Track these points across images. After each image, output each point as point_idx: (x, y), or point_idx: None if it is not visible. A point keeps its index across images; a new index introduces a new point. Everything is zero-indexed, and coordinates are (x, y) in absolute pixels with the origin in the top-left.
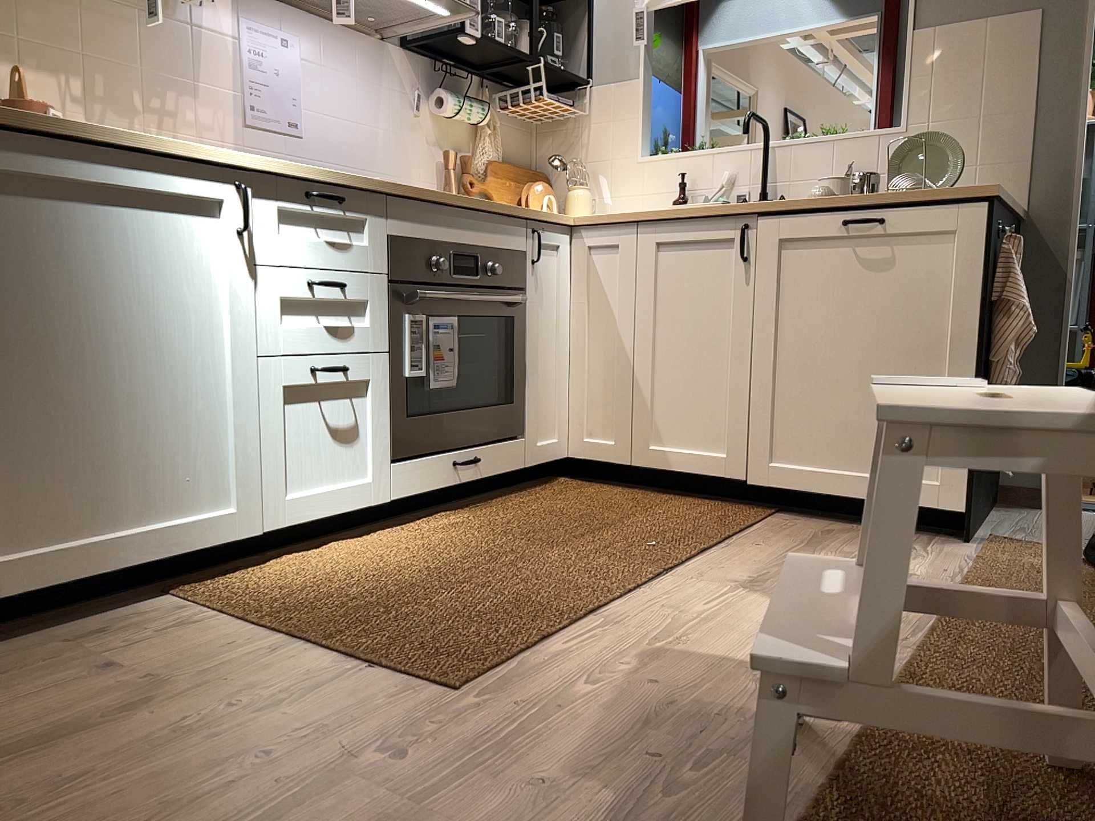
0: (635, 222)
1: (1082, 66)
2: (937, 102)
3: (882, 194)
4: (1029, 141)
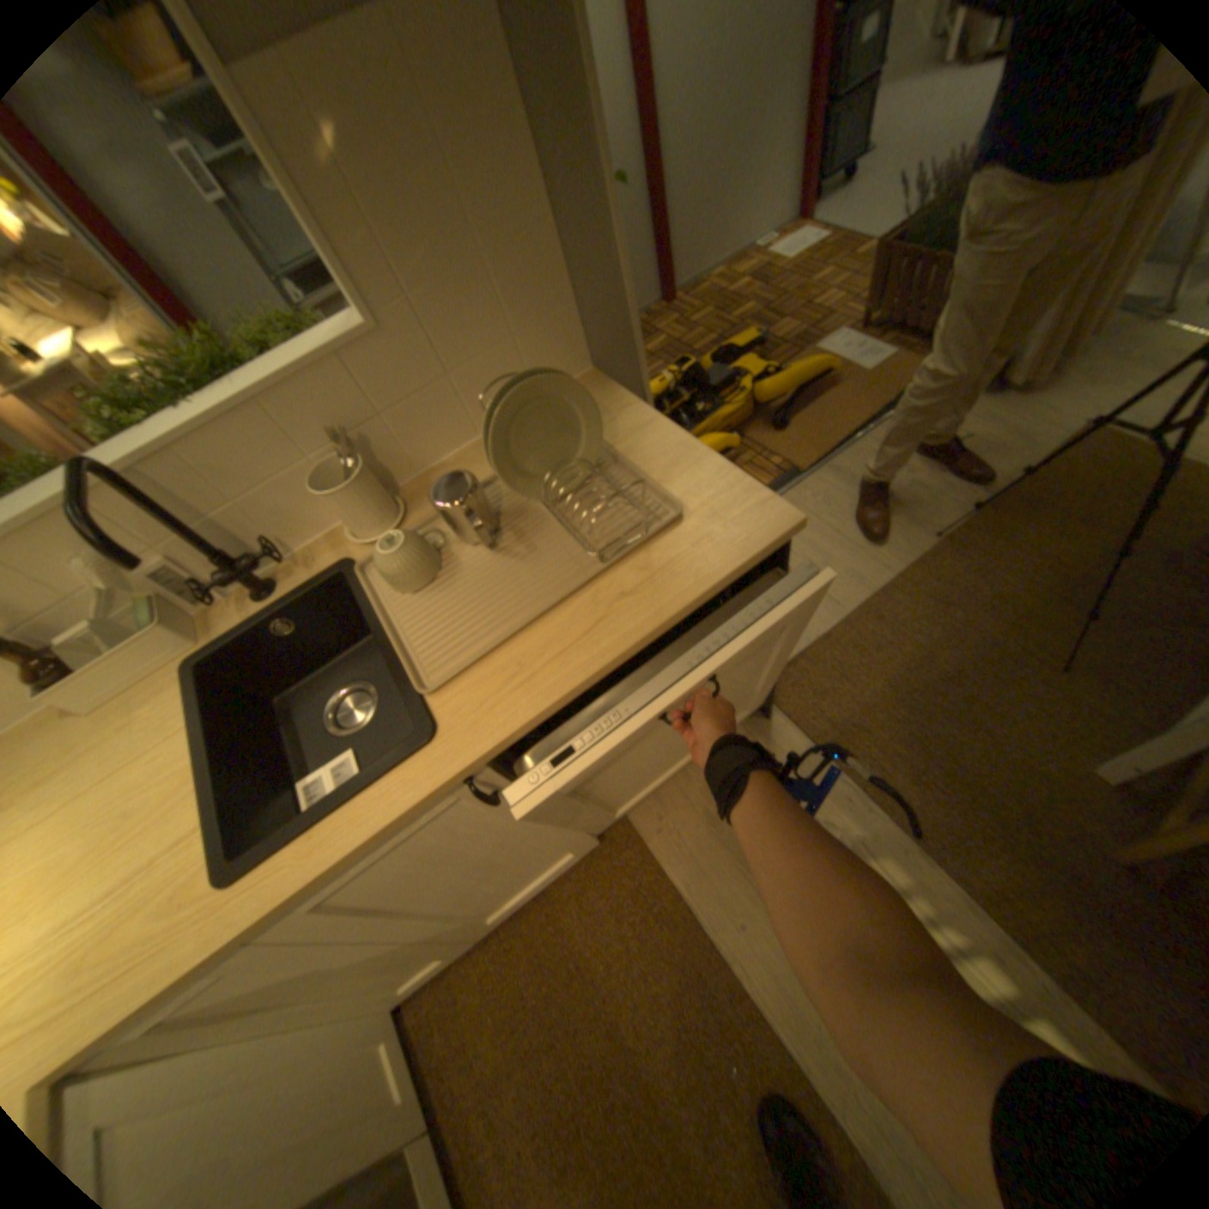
0: (217, 955)
1: (592, 94)
2: (398, 241)
3: (666, 615)
4: (563, 261)
